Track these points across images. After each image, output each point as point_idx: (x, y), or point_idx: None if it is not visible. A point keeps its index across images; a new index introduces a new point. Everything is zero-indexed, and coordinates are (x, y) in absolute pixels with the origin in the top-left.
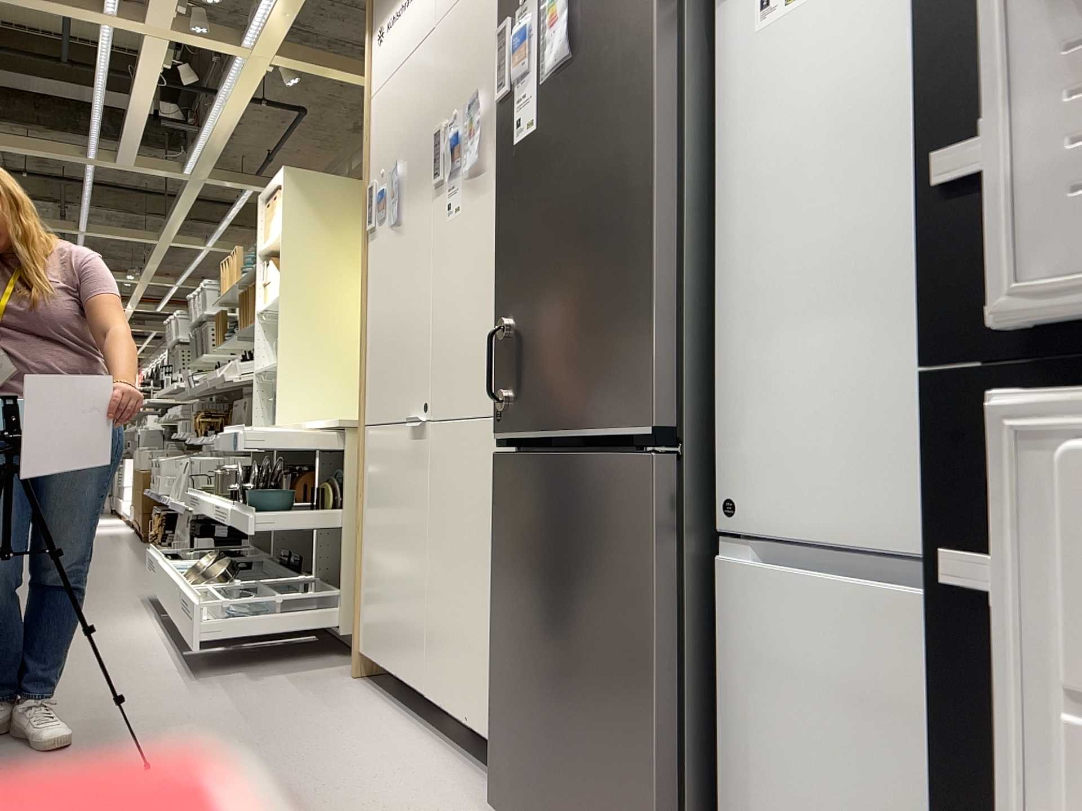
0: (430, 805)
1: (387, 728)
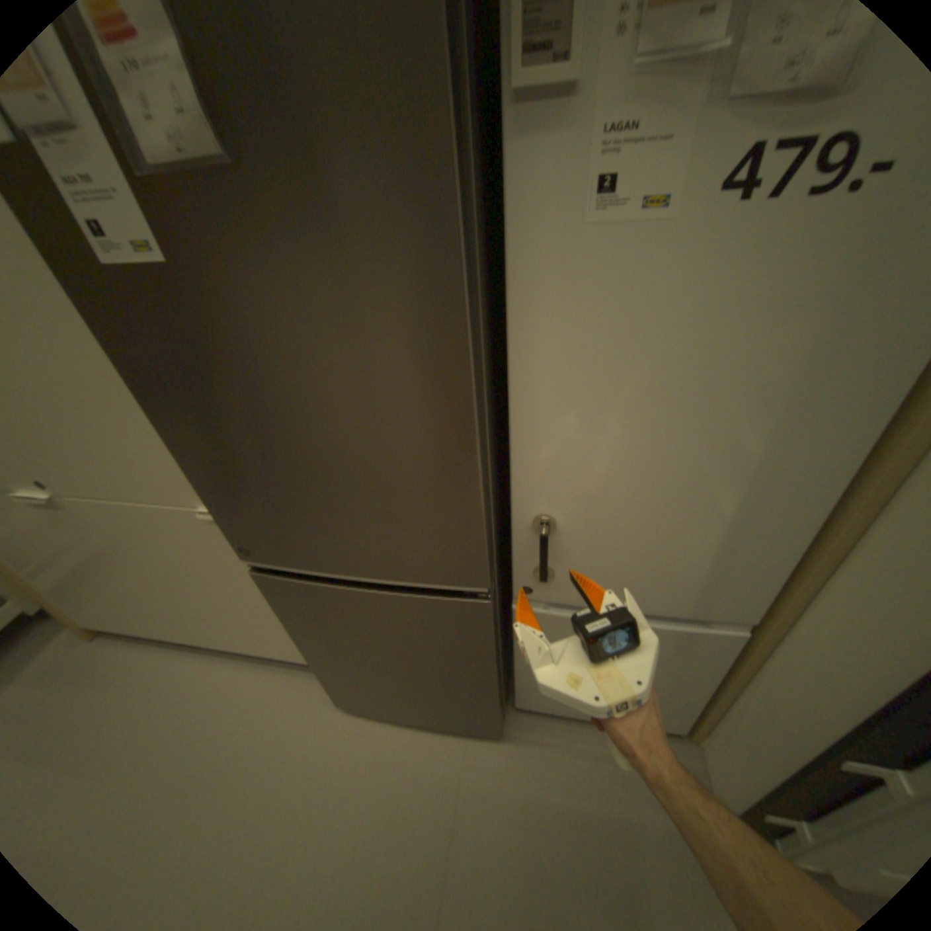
0: (290, 724)
1: (181, 675)
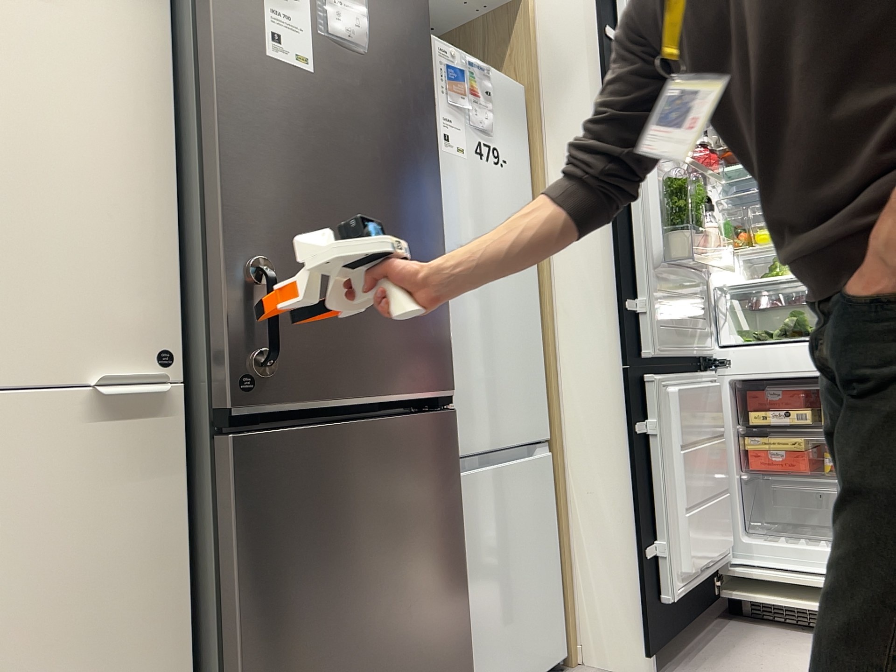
0: None
1: None
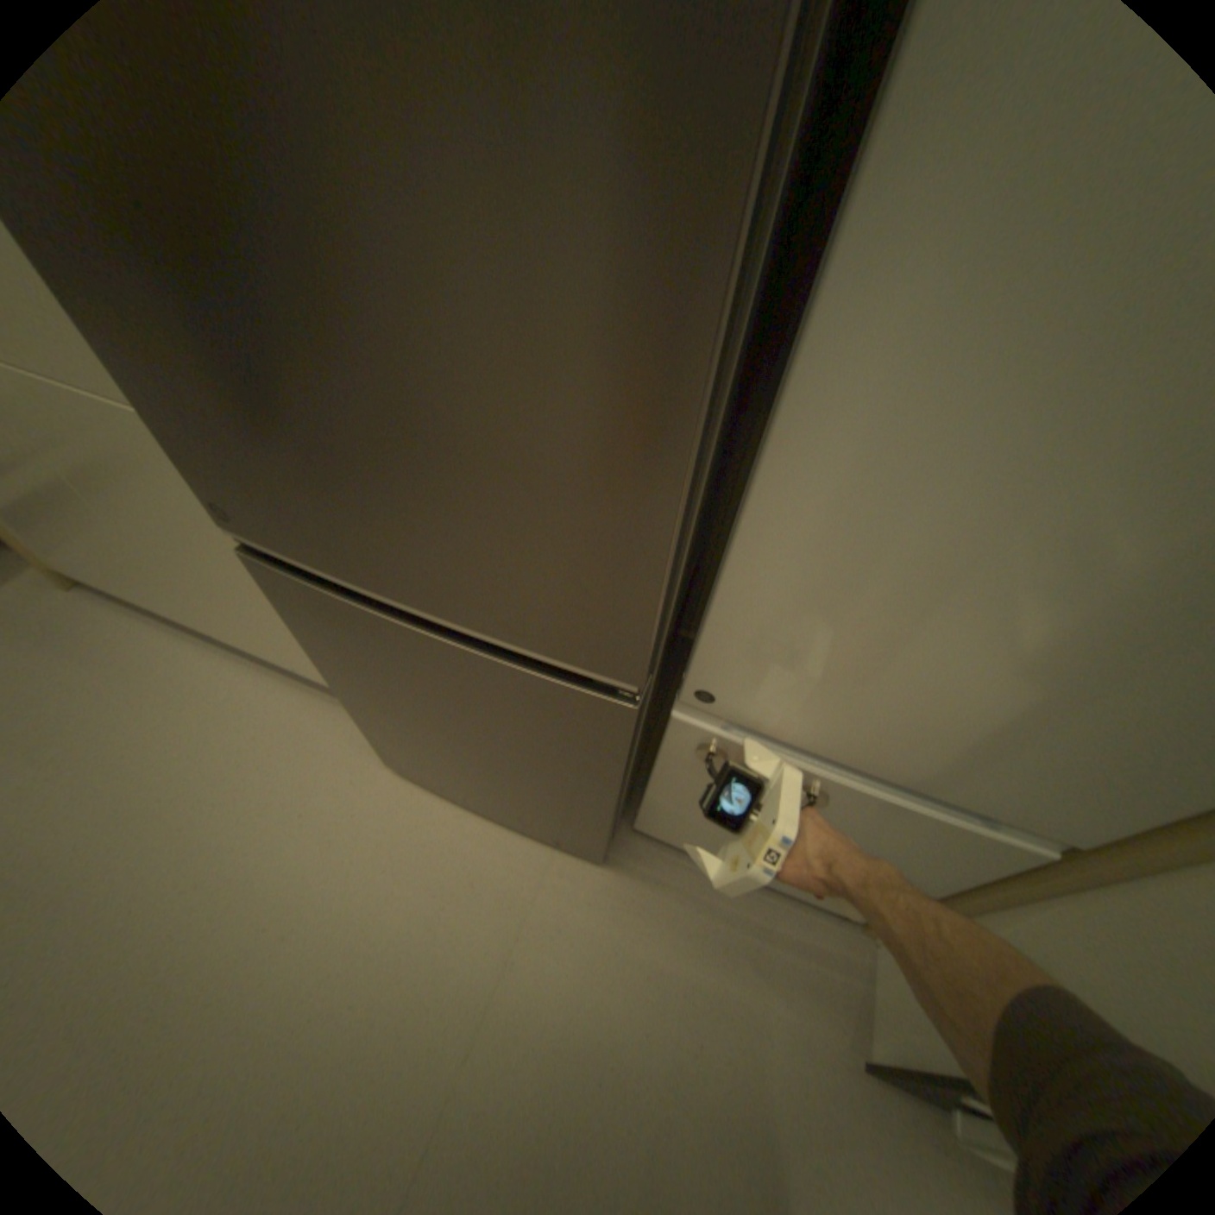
0: (320, 769)
1: (185, 668)
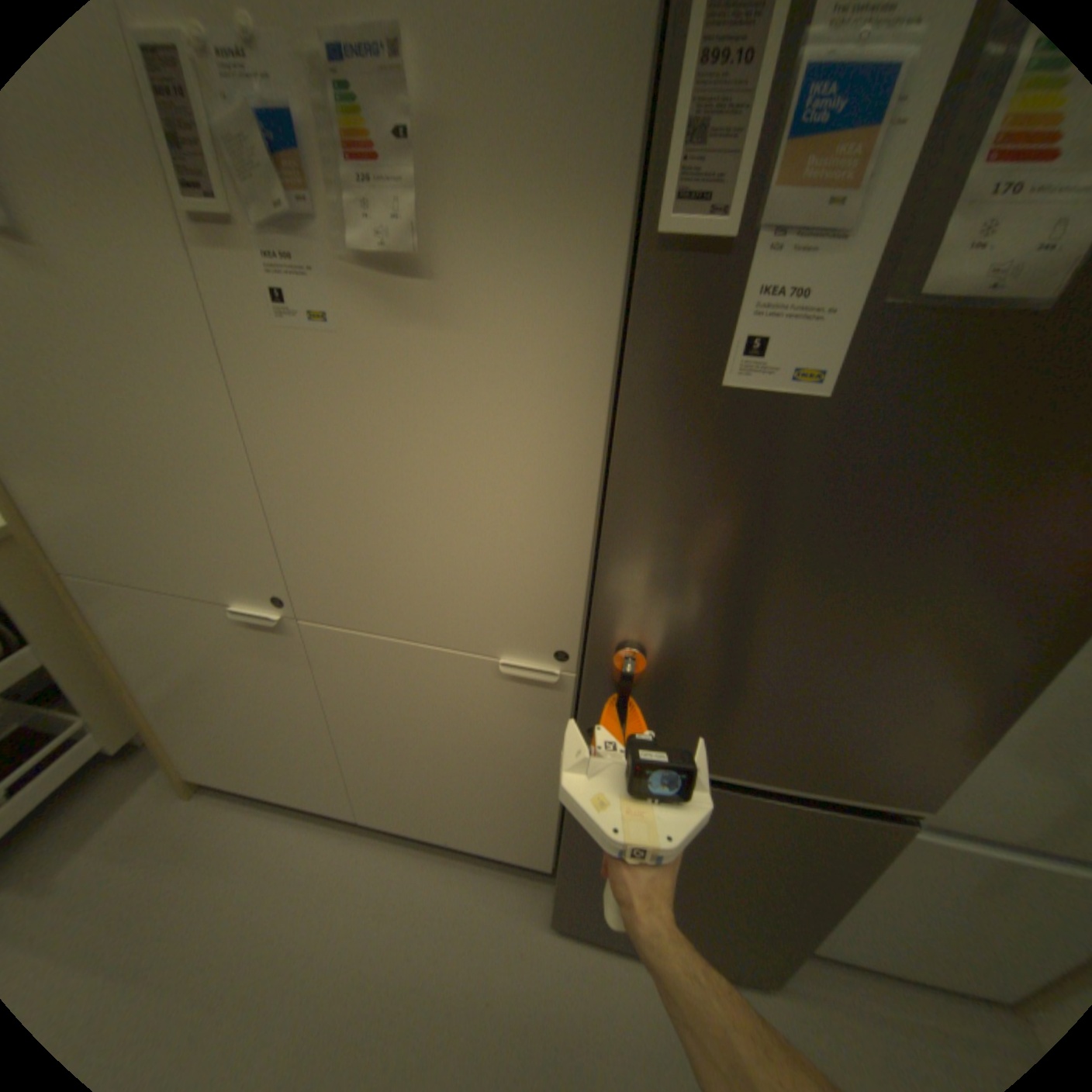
0: (486, 948)
1: (323, 862)
